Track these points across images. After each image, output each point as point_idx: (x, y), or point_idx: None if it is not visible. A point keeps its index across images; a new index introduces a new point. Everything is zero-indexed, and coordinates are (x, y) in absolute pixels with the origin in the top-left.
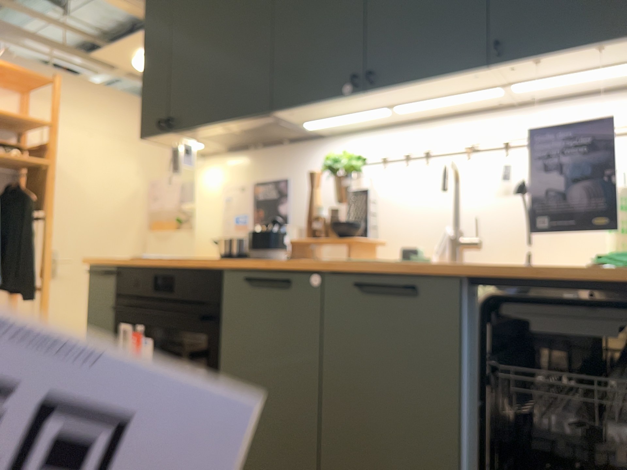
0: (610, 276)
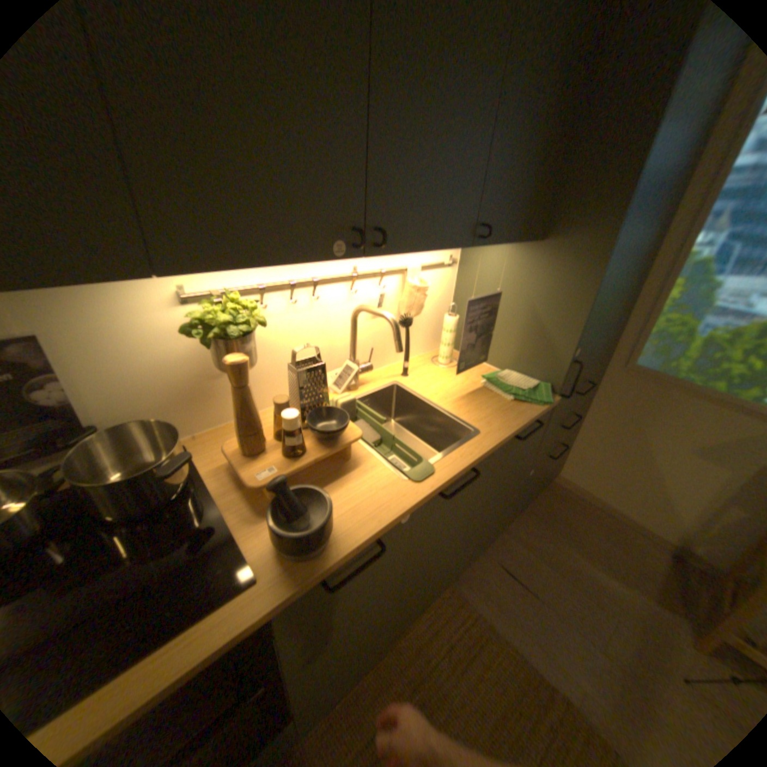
0: (536, 411)
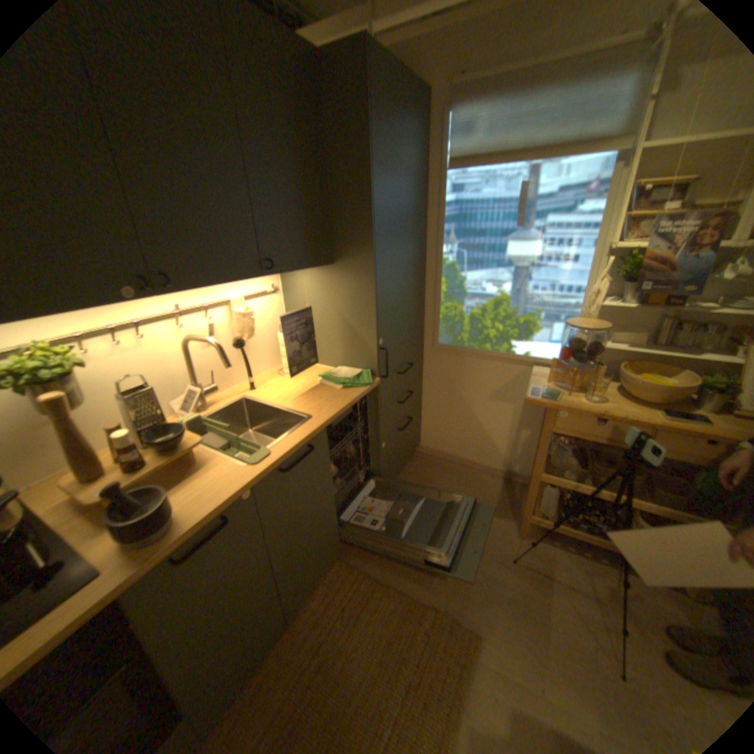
0: (360, 393)
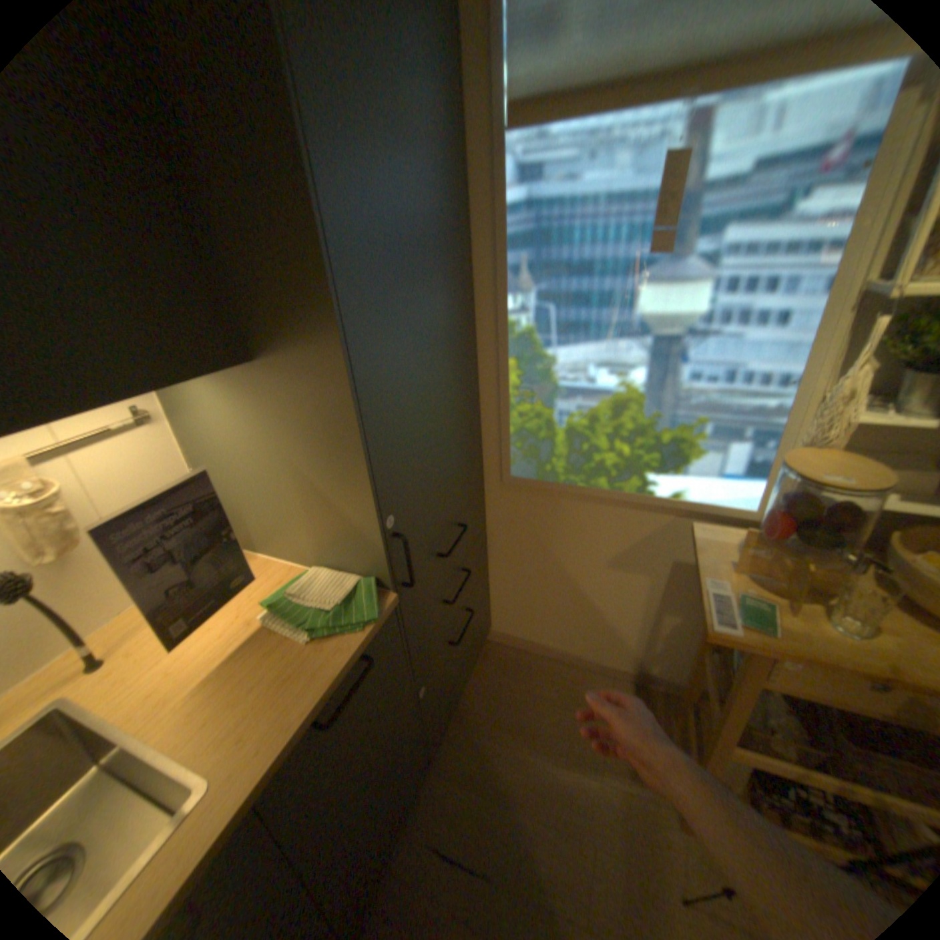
0: (352, 647)
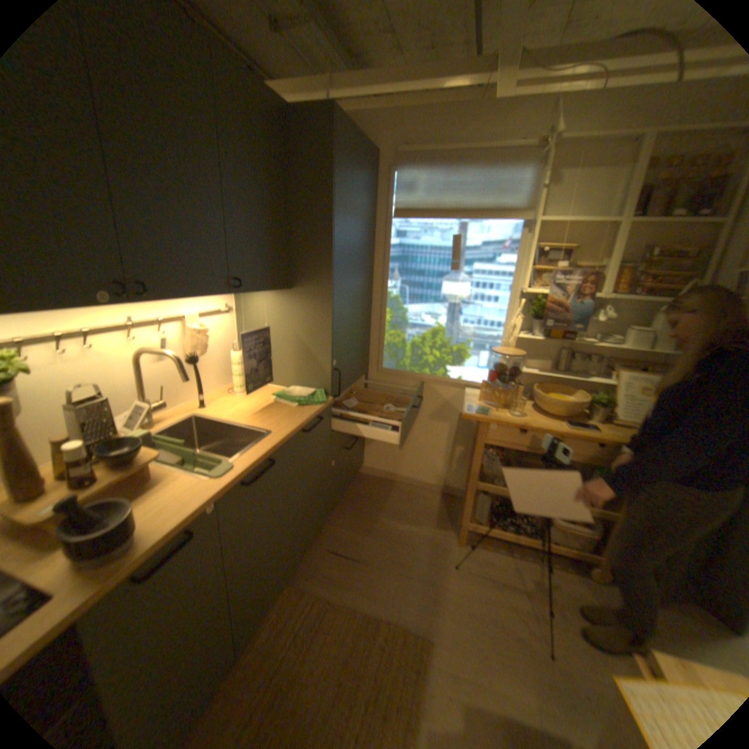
0: (316, 411)
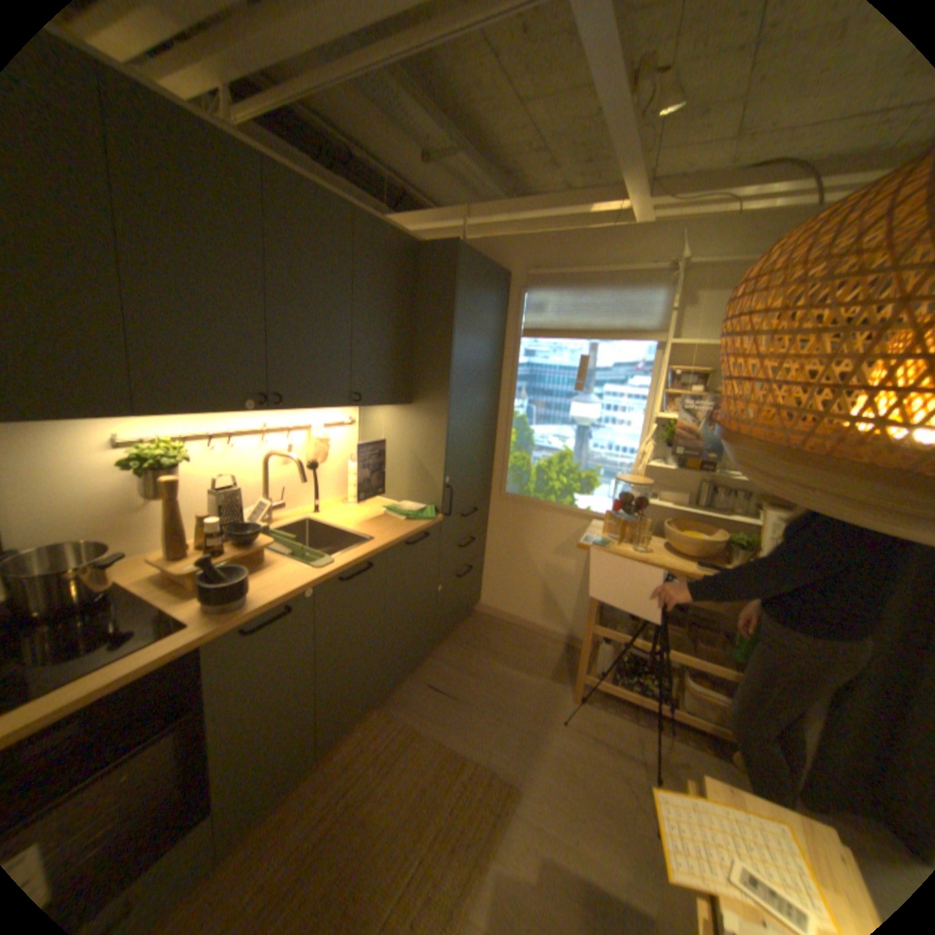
0: (422, 525)
